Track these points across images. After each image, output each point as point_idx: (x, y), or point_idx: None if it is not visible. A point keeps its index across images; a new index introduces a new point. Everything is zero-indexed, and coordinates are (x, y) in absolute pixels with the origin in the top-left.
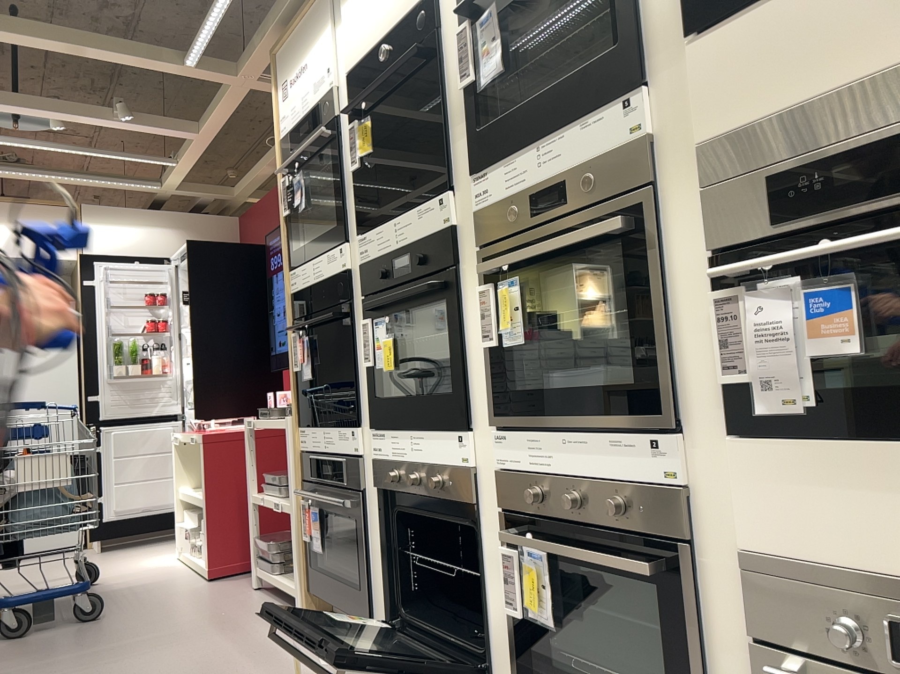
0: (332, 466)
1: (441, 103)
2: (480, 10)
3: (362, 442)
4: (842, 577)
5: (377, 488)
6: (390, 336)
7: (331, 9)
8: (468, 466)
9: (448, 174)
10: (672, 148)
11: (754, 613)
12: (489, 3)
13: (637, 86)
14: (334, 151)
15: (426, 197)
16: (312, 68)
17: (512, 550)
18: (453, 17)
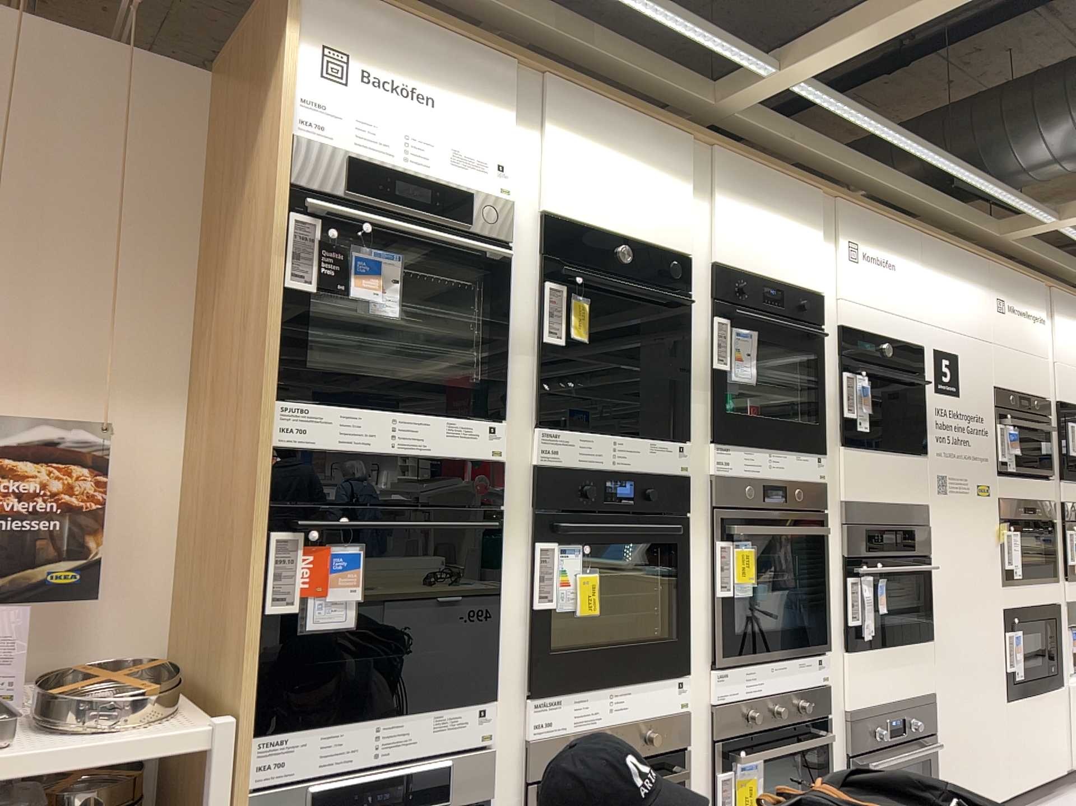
0: (402, 782)
1: (686, 359)
2: (738, 321)
3: (497, 721)
4: (876, 707)
5: (533, 778)
6: (584, 571)
7: (517, 95)
8: (687, 708)
9: (681, 425)
10: (829, 494)
11: (852, 740)
12: (746, 324)
13: (823, 453)
14: (501, 286)
15: (653, 432)
16: (456, 124)
17: (726, 770)
18: (715, 303)
